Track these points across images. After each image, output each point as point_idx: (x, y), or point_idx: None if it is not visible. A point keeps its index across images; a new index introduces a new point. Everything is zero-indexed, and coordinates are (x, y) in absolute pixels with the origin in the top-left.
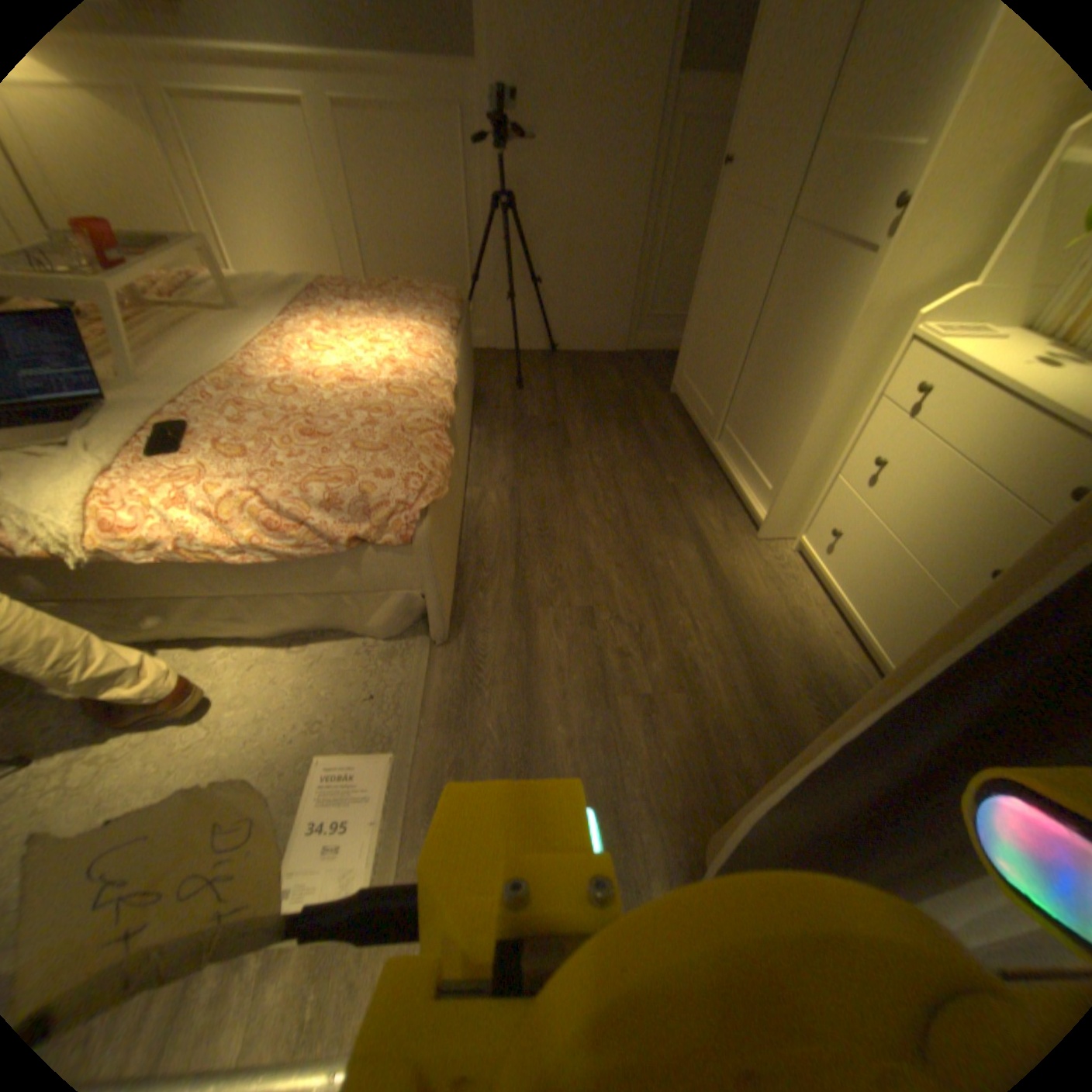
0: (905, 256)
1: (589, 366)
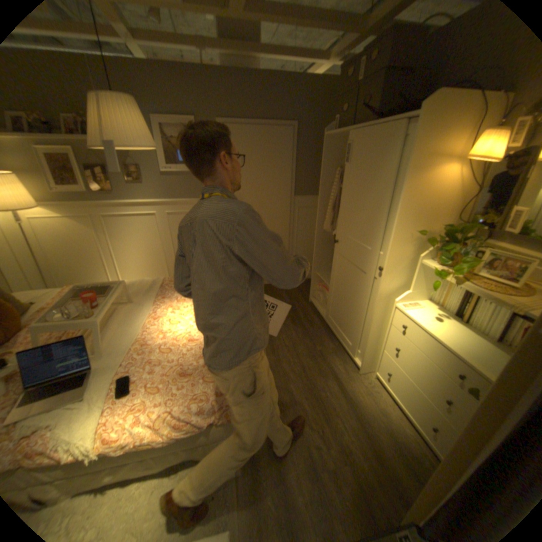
0: (386, 285)
1: (273, 291)
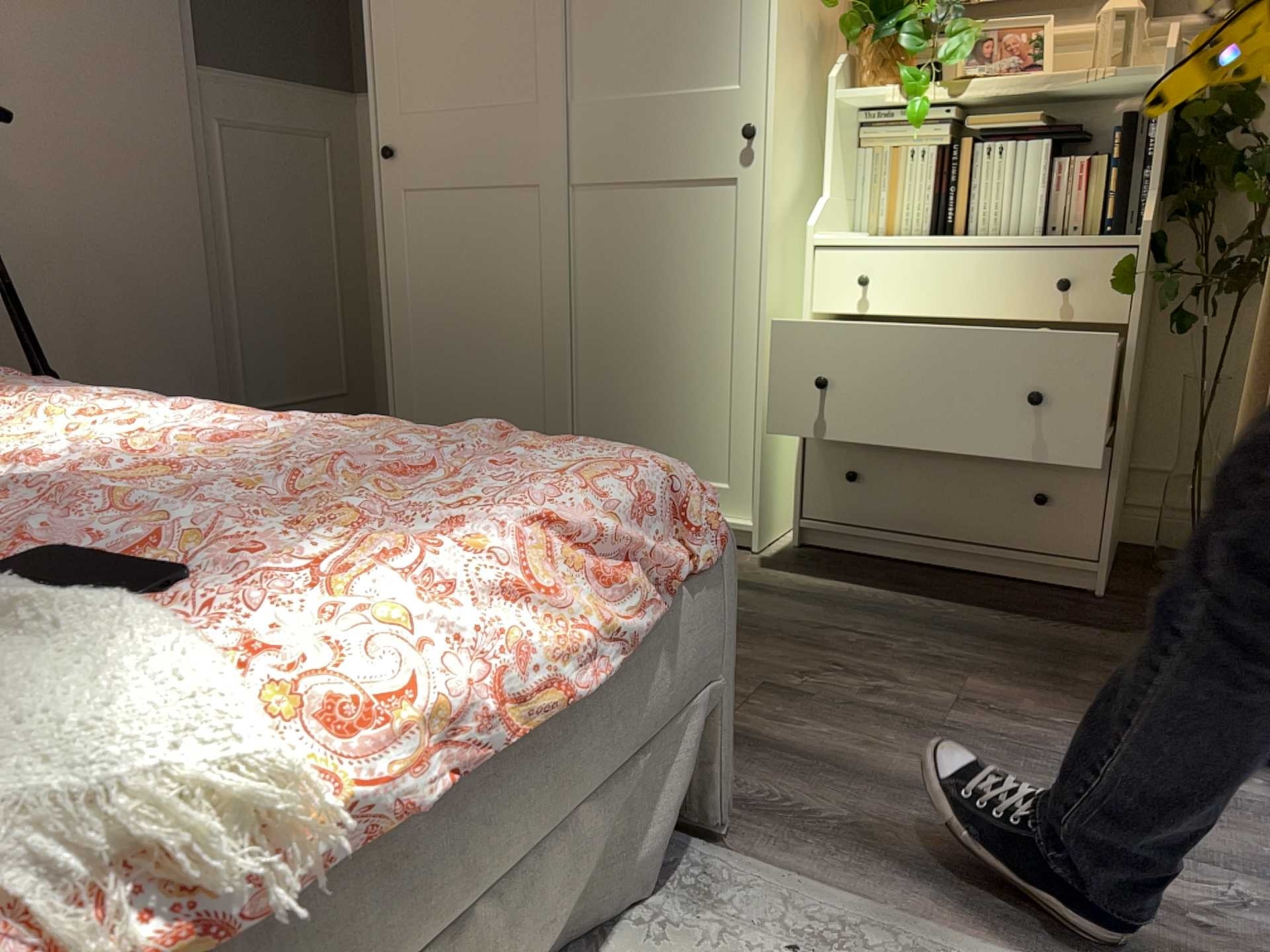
0: (776, 178)
1: None
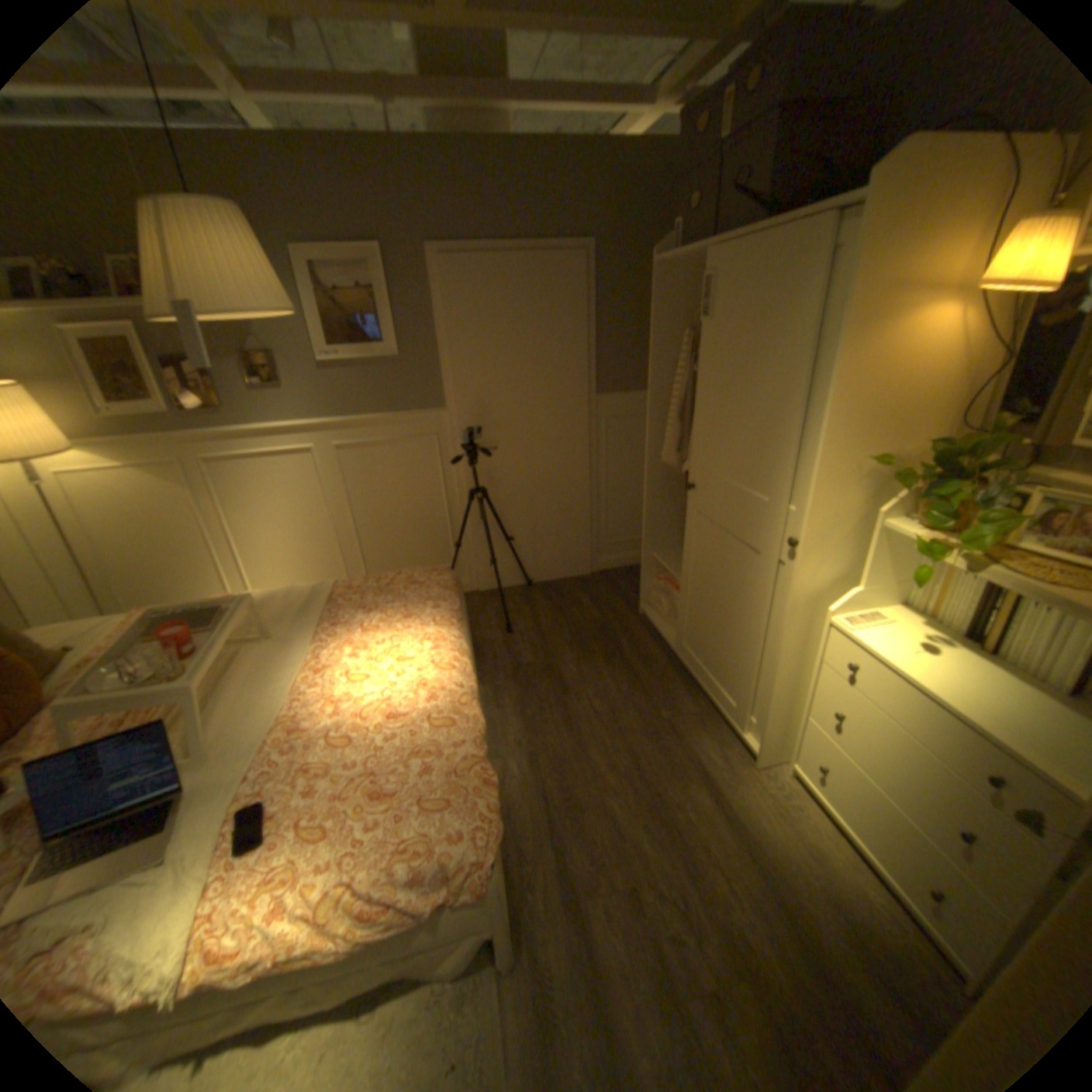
0: (806, 577)
1: (563, 596)
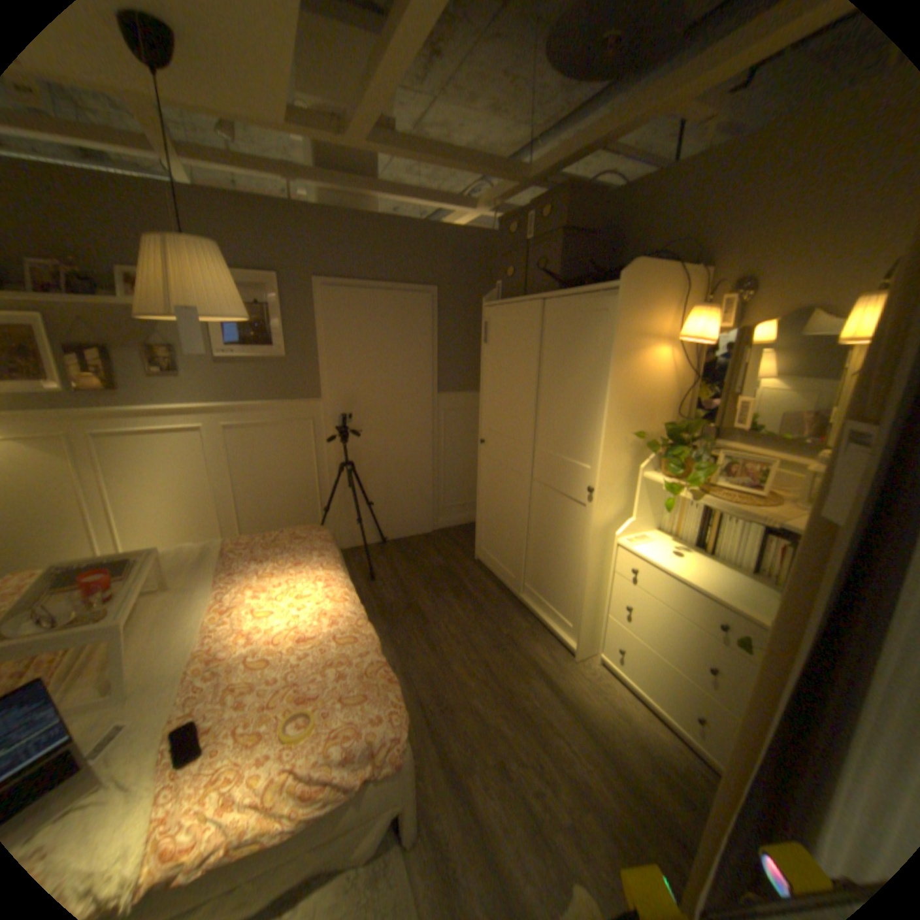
0: (600, 512)
1: (413, 549)
